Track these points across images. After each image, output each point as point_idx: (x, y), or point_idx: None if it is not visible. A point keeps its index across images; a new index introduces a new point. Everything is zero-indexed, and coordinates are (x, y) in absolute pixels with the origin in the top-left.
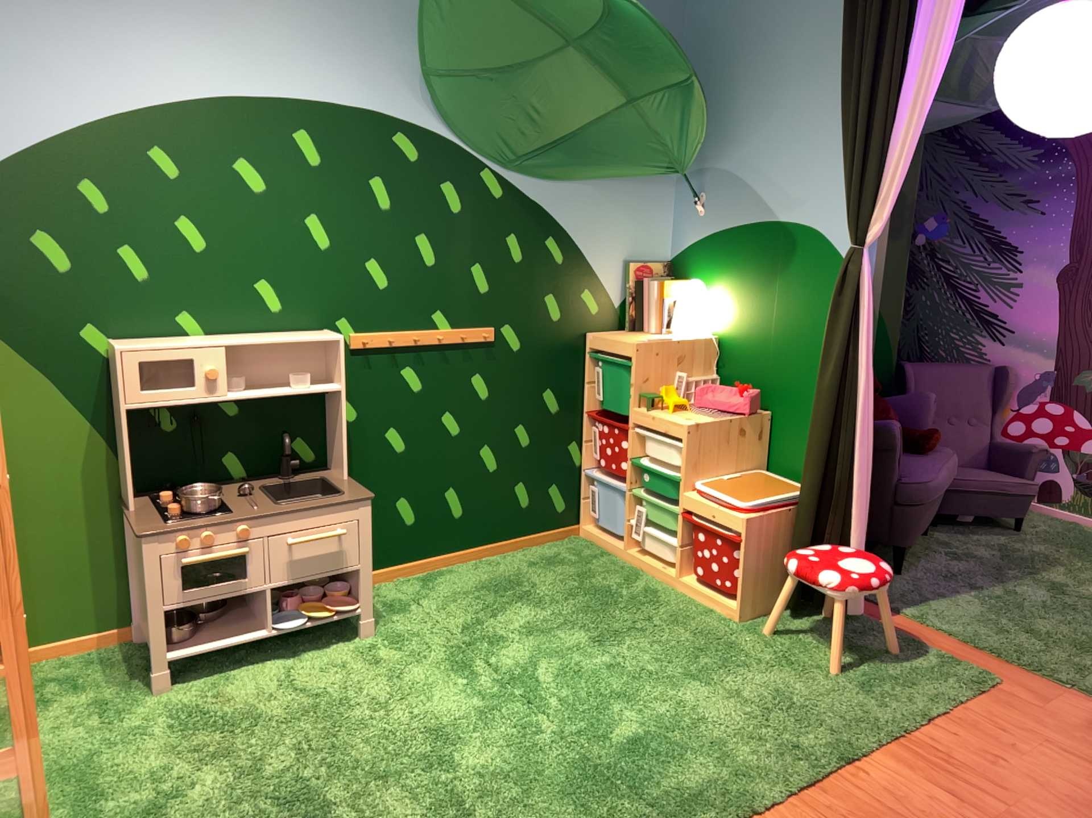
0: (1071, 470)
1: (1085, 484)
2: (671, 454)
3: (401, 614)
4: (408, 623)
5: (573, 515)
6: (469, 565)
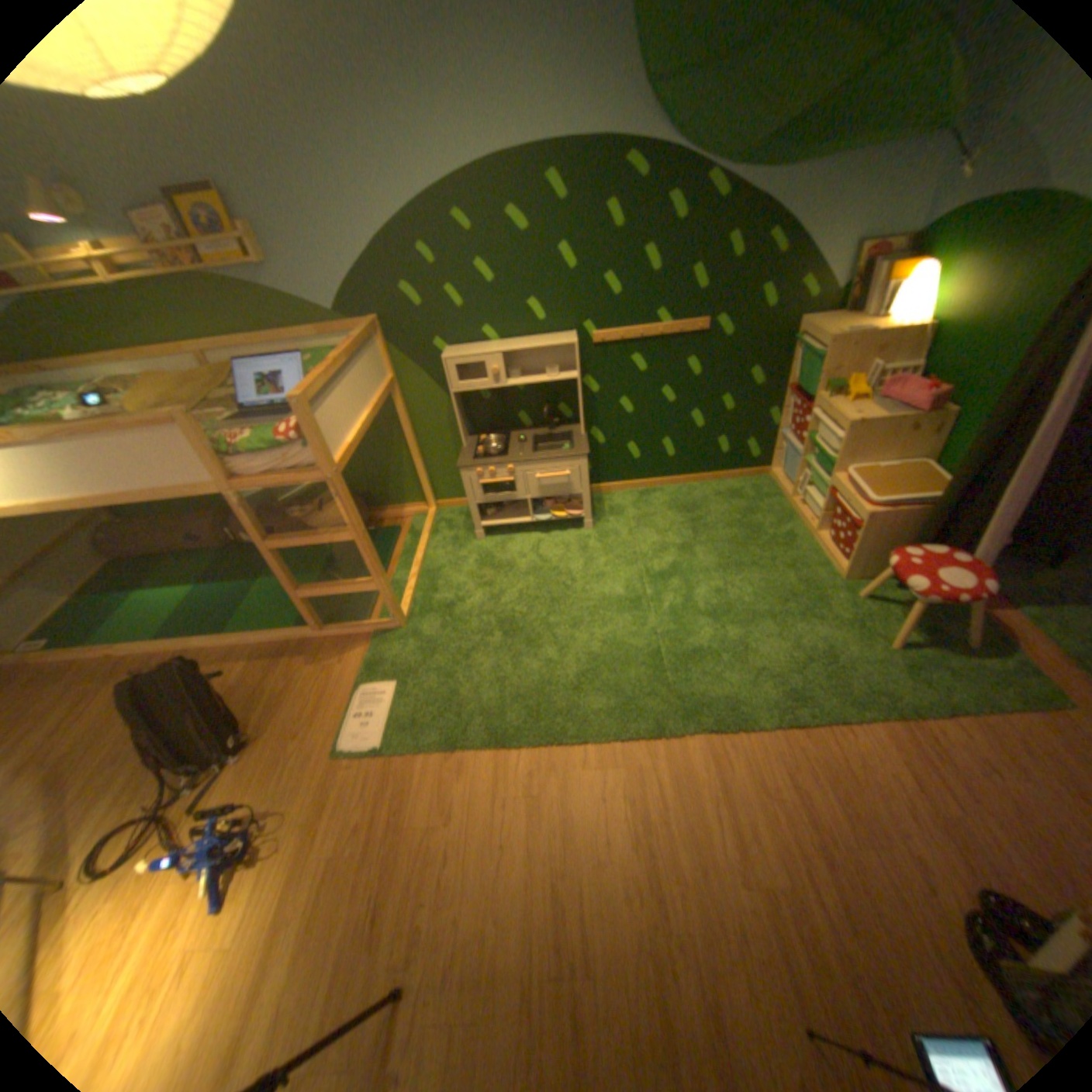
0: None
1: None
2: (834, 440)
3: (614, 518)
4: (615, 525)
5: (764, 461)
6: (675, 488)
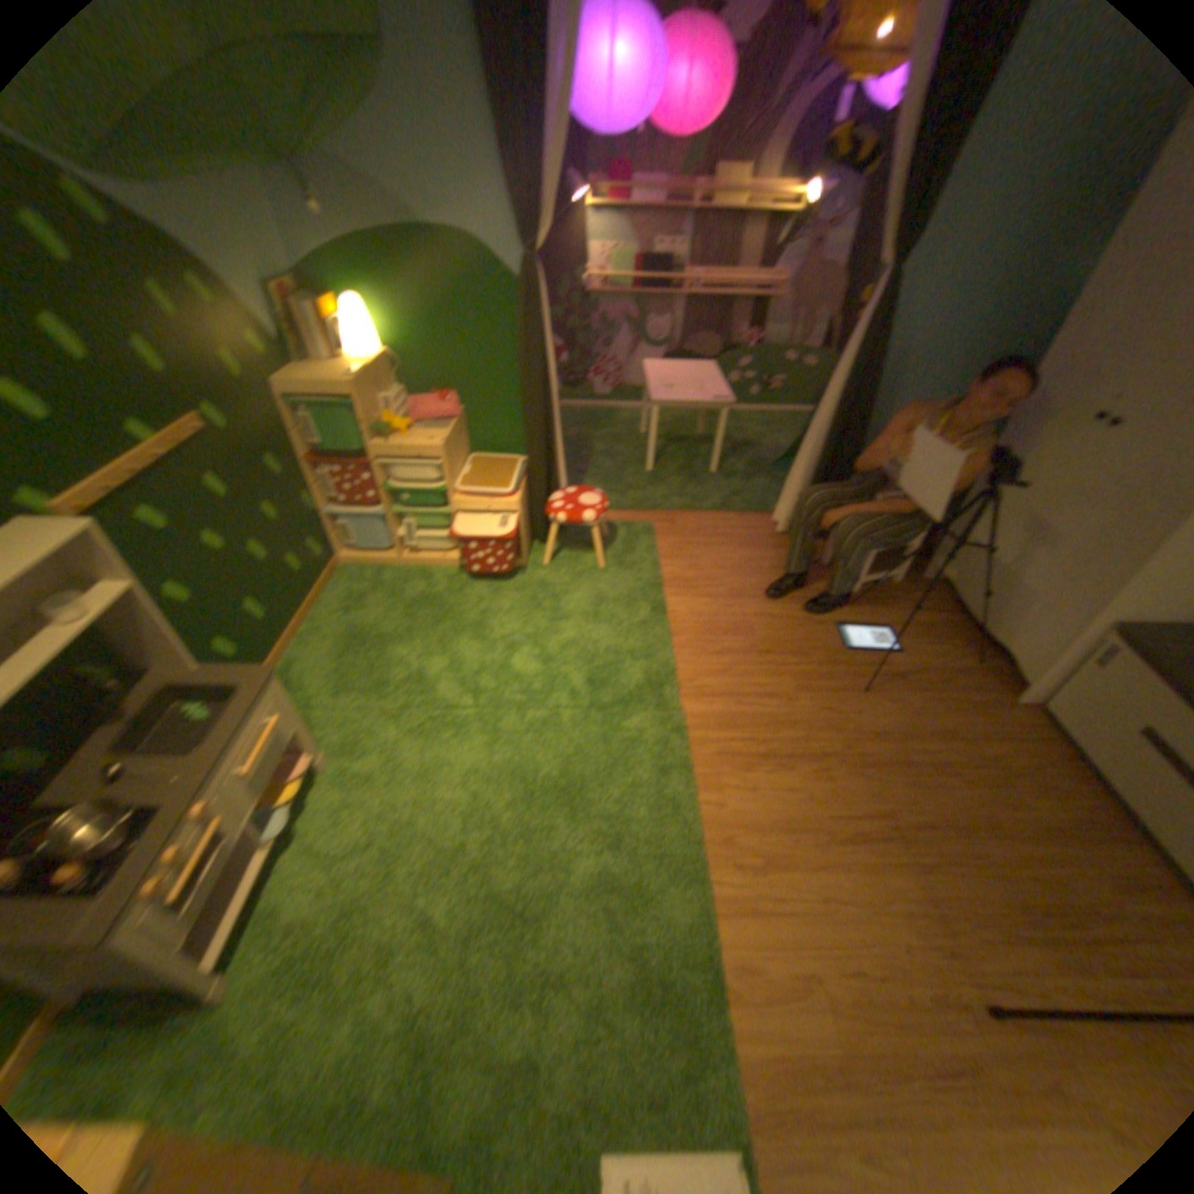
0: (559, 376)
1: (568, 382)
2: (425, 473)
3: (314, 726)
4: (334, 727)
5: (329, 551)
6: (297, 645)
